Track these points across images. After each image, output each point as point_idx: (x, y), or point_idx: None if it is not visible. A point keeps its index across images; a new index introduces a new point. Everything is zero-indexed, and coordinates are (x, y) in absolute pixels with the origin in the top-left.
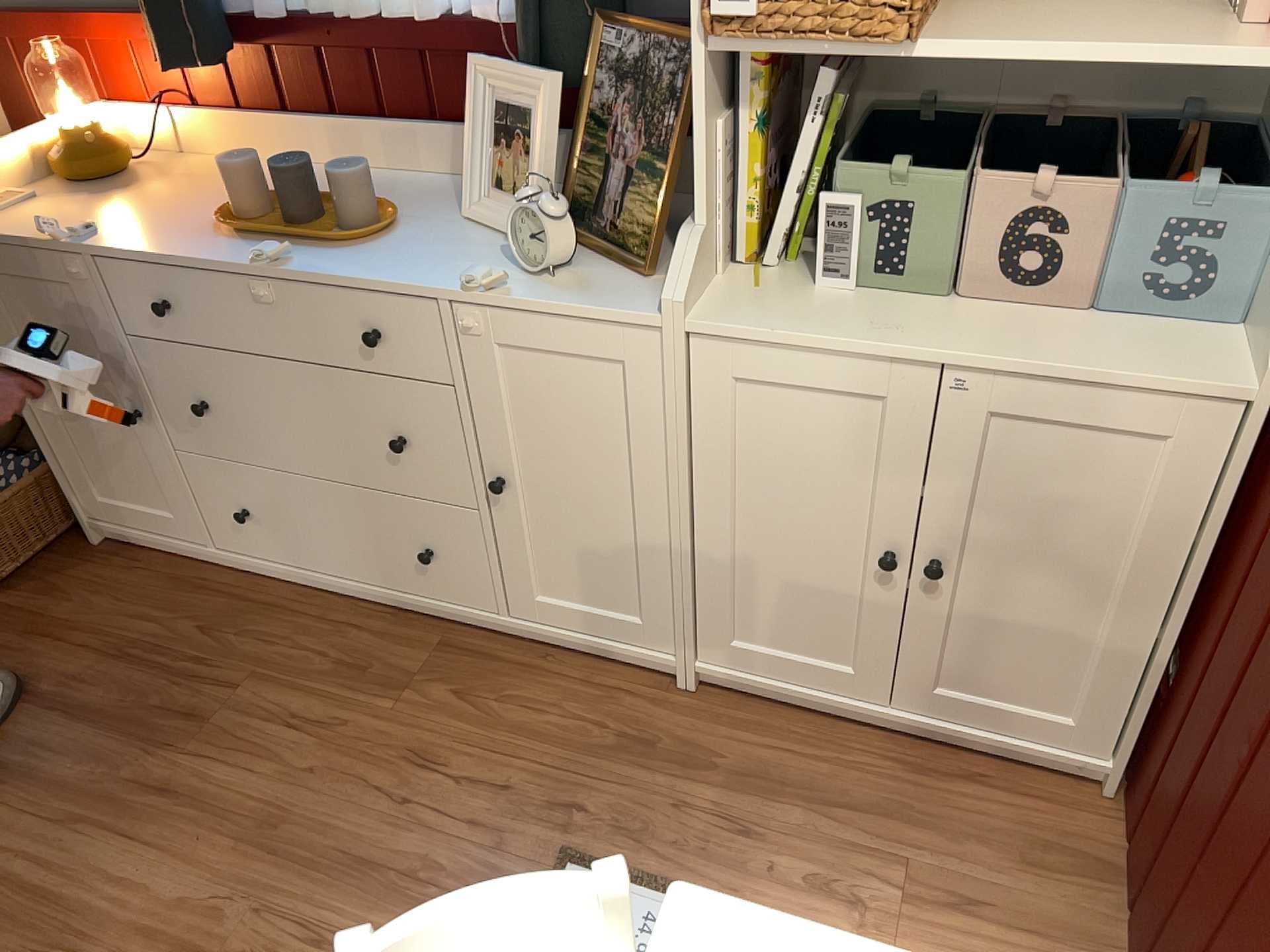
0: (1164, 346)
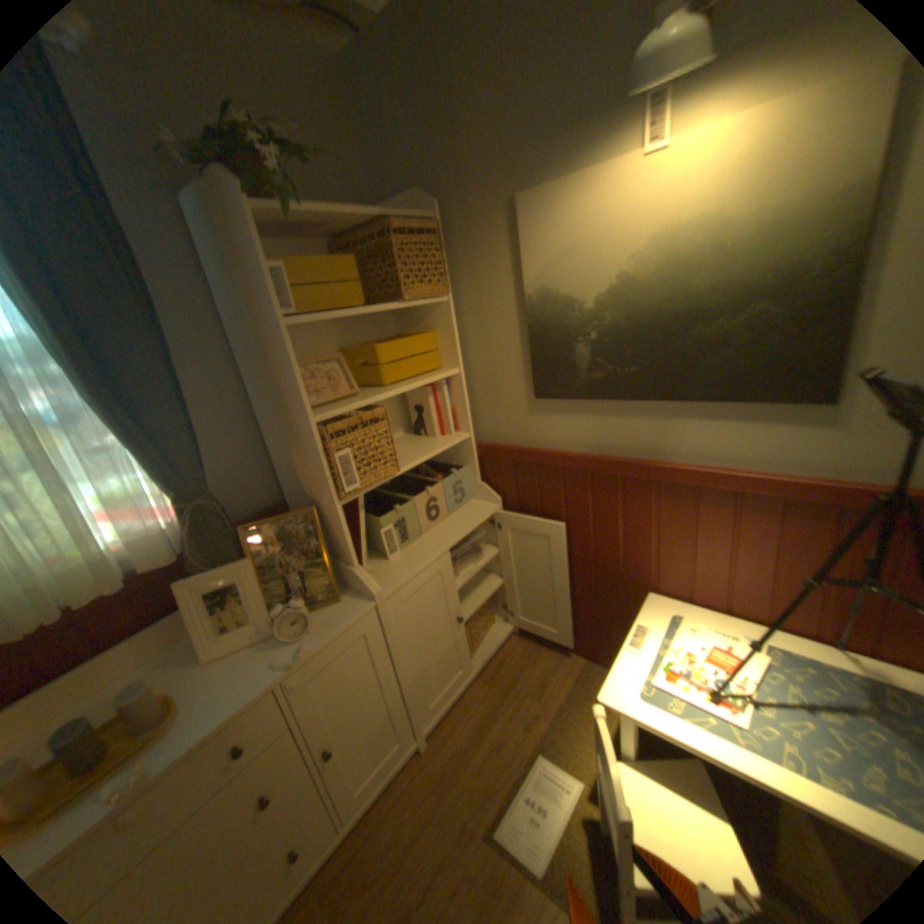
0: (472, 510)
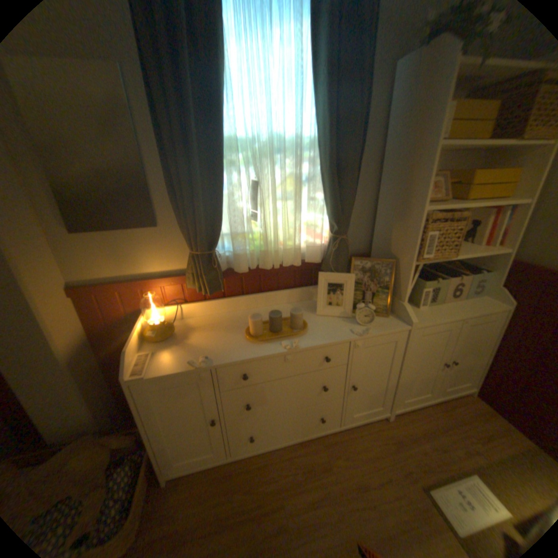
0: (486, 303)
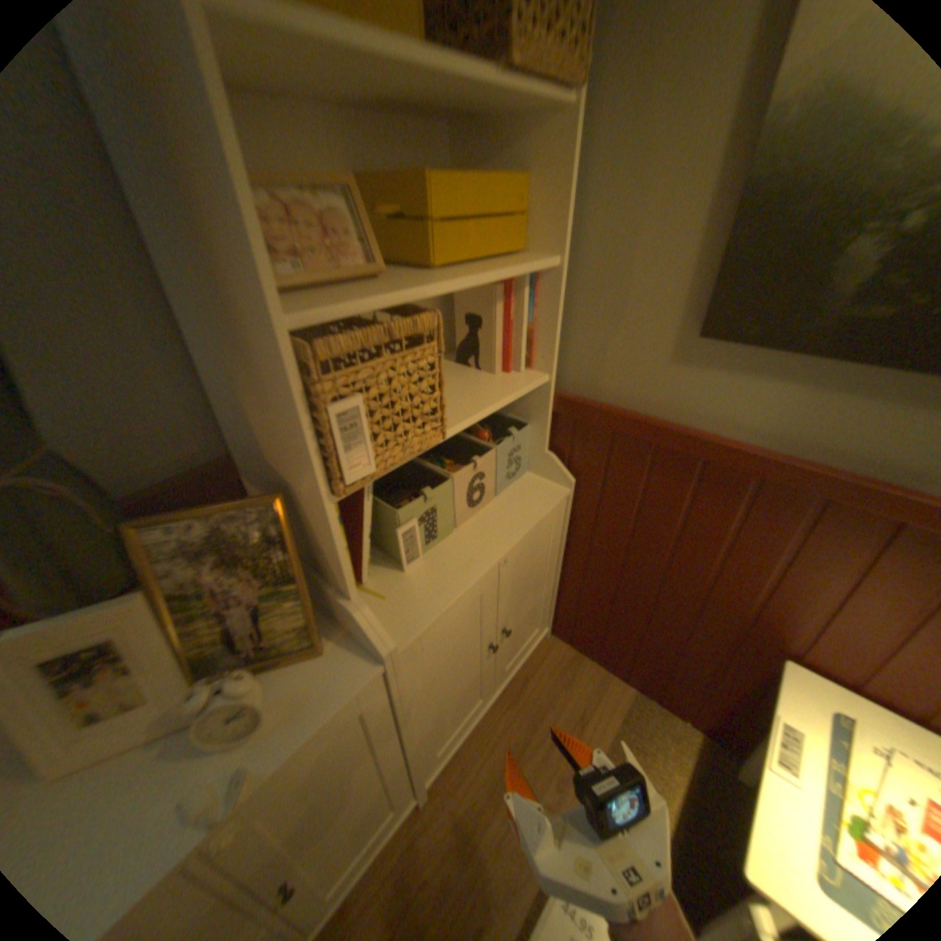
0: (529, 492)
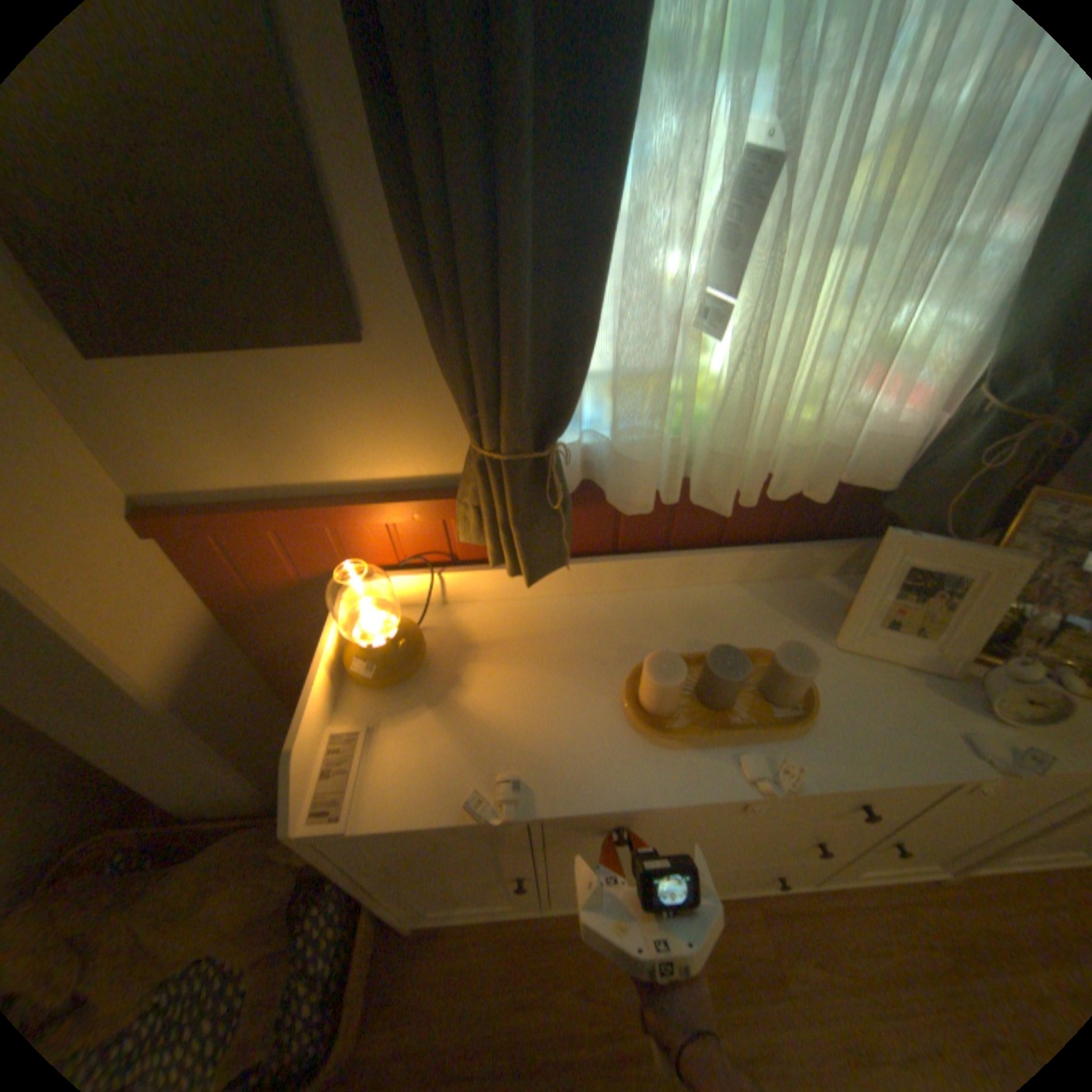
0: None
